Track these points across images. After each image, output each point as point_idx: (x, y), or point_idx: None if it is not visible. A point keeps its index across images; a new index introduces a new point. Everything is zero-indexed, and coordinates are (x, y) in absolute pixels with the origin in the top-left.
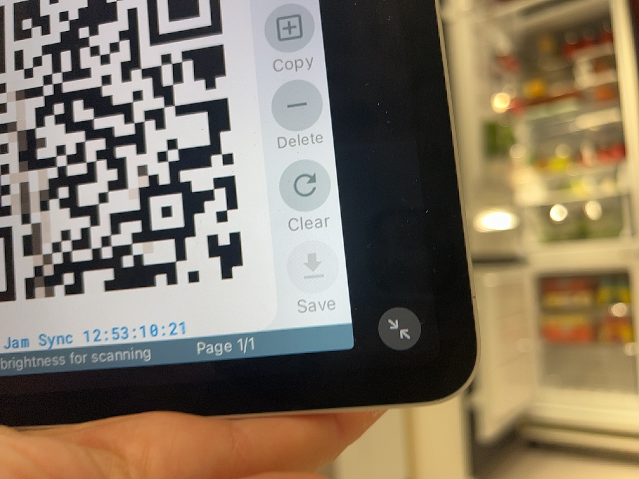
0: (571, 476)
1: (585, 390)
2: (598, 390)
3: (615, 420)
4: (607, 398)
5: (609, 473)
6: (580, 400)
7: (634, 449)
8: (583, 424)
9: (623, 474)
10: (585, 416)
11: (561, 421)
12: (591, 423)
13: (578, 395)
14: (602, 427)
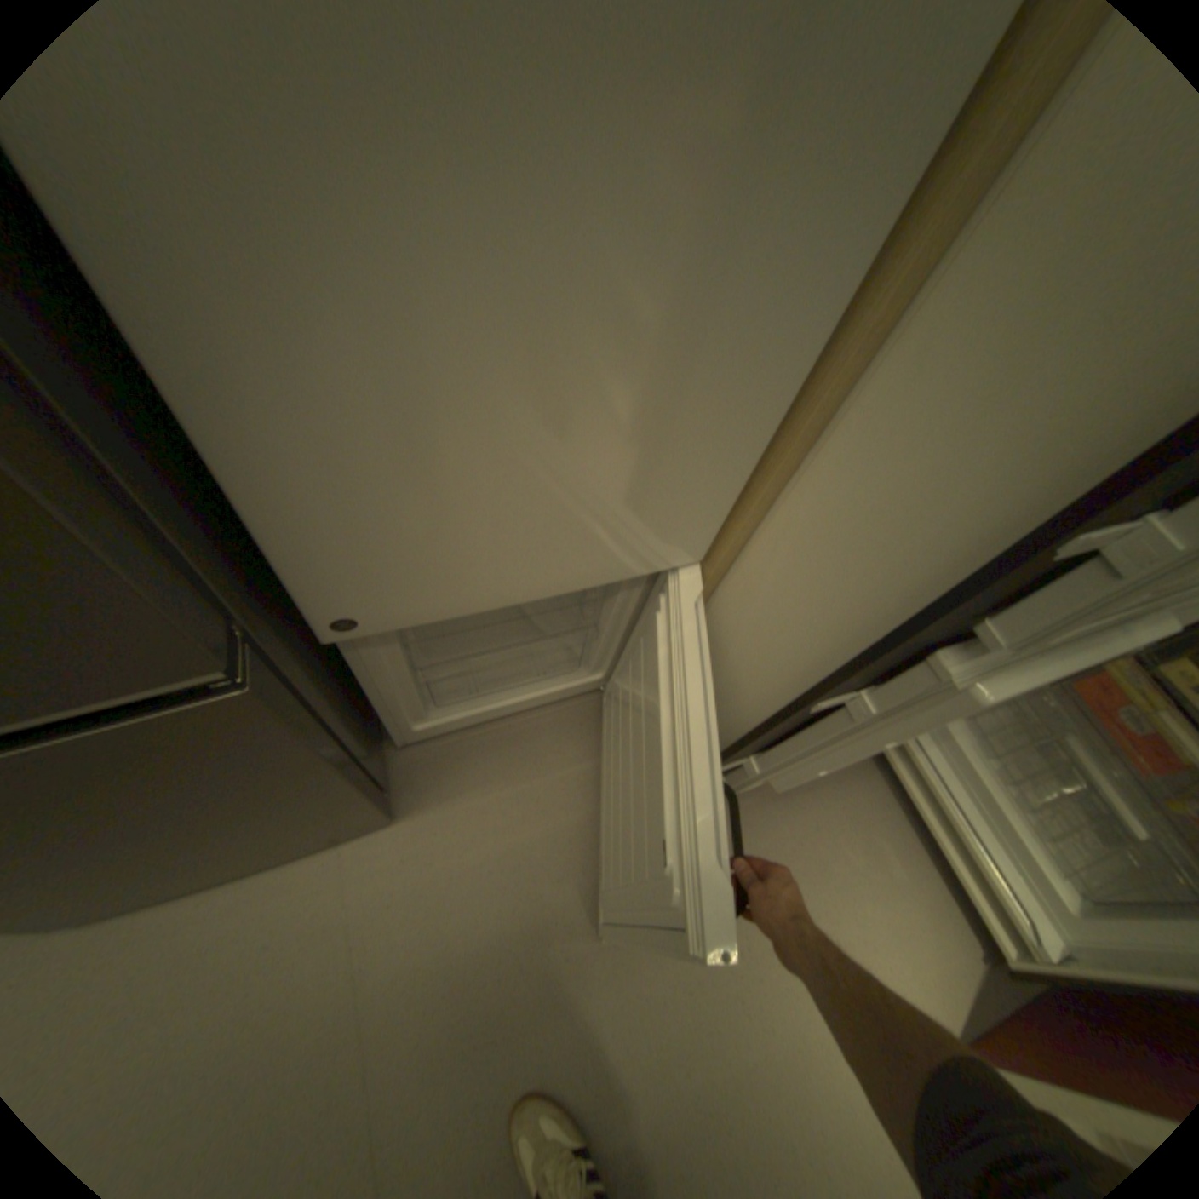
0: (847, 832)
1: (1034, 757)
2: (1057, 775)
3: (996, 859)
4: (1036, 822)
5: (905, 866)
6: (989, 788)
7: (973, 896)
8: (946, 811)
9: (922, 882)
10: (965, 807)
11: (923, 773)
12: (958, 823)
13: (1002, 771)
14: (966, 842)
